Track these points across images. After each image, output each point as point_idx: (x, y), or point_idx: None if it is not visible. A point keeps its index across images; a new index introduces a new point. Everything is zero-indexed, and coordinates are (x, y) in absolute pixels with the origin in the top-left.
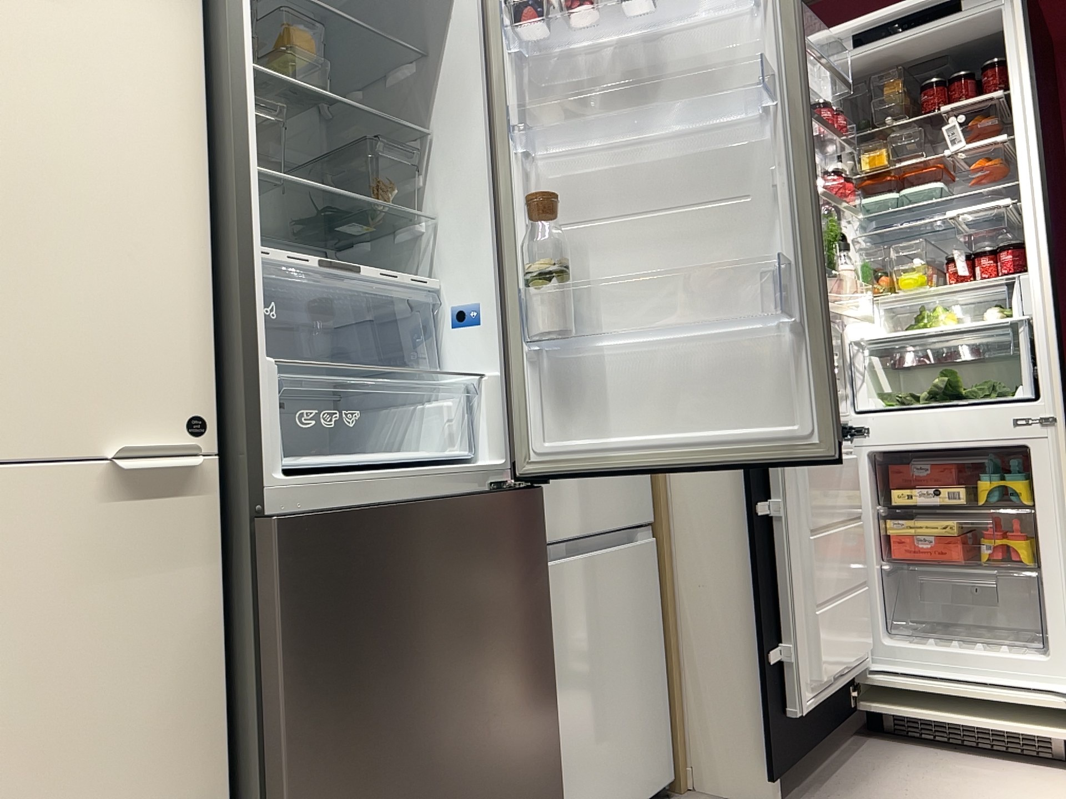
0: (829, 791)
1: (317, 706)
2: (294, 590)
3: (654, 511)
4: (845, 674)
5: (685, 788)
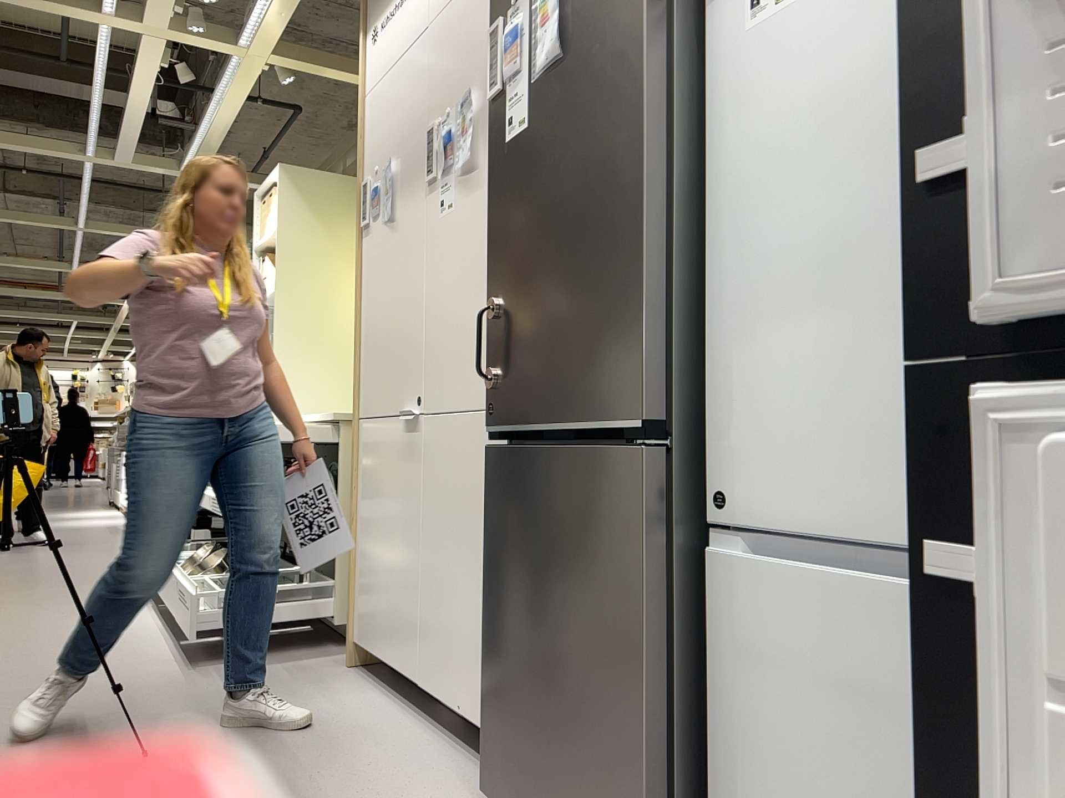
0: None
1: (494, 569)
2: (490, 493)
3: None
4: None
5: None
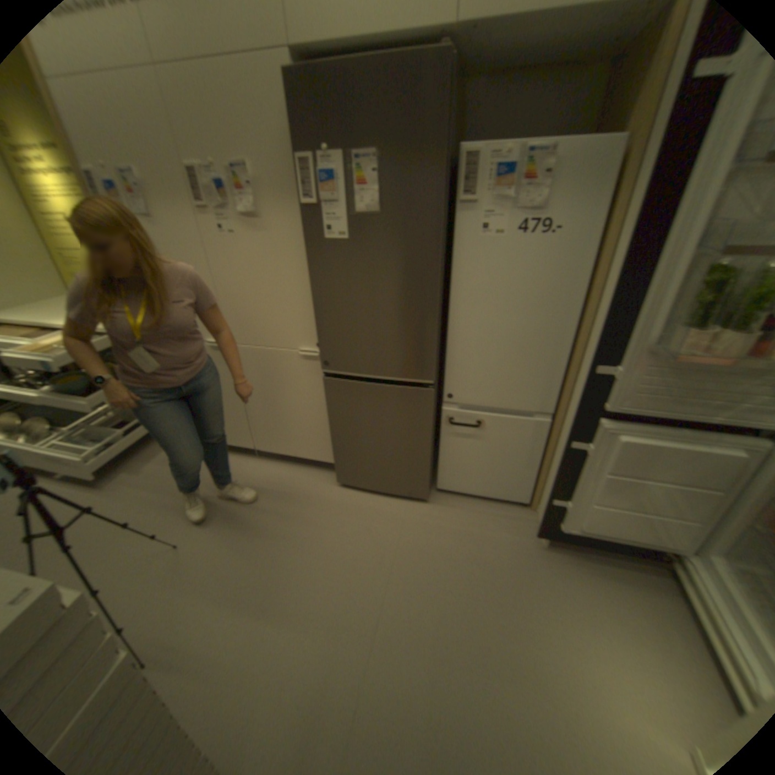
0: (578, 565)
1: (336, 419)
2: (329, 393)
3: (557, 408)
4: (638, 543)
5: (532, 510)
